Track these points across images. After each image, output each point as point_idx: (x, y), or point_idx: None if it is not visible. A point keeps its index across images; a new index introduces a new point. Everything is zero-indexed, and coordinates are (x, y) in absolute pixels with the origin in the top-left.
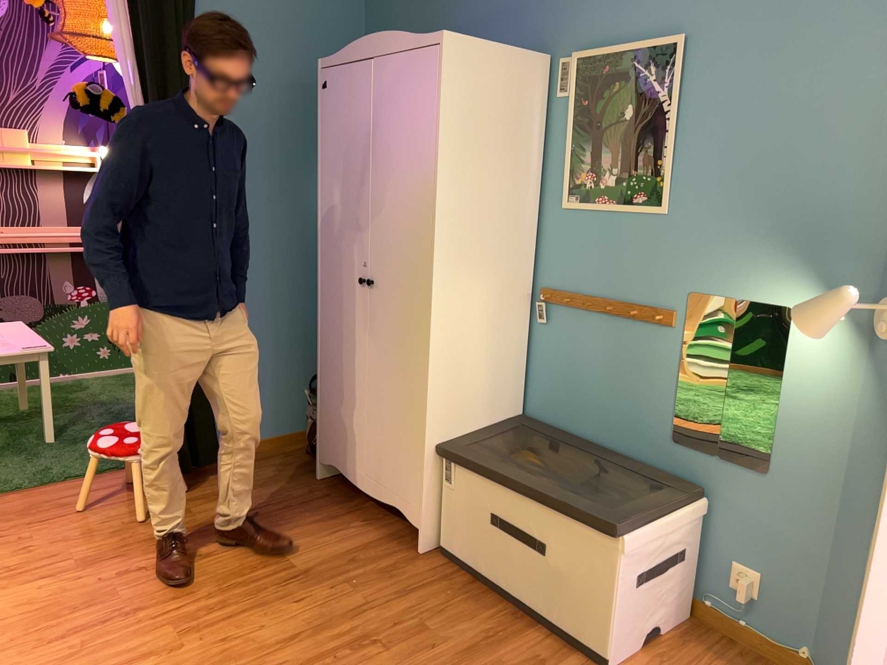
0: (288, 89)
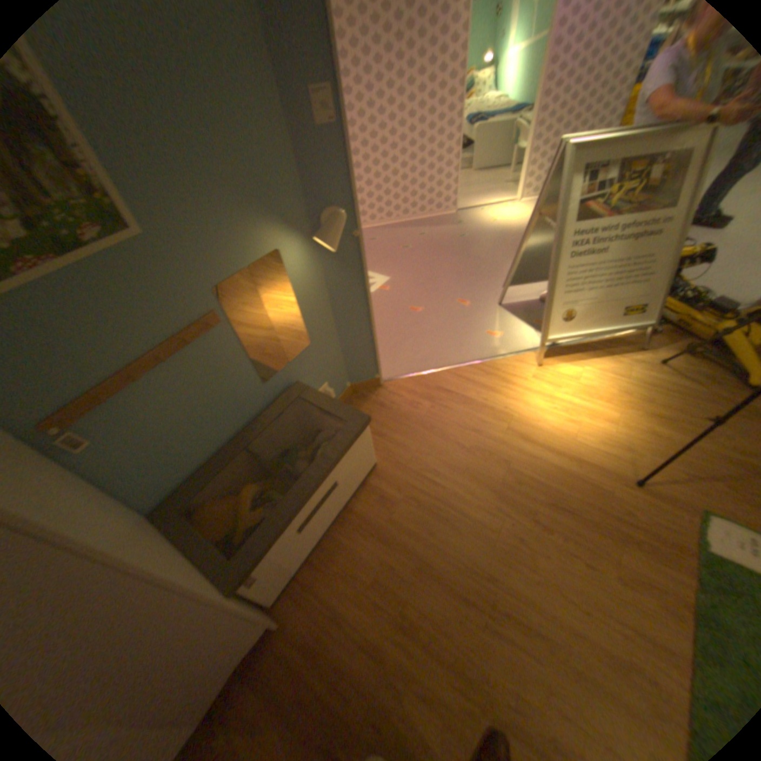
0: None
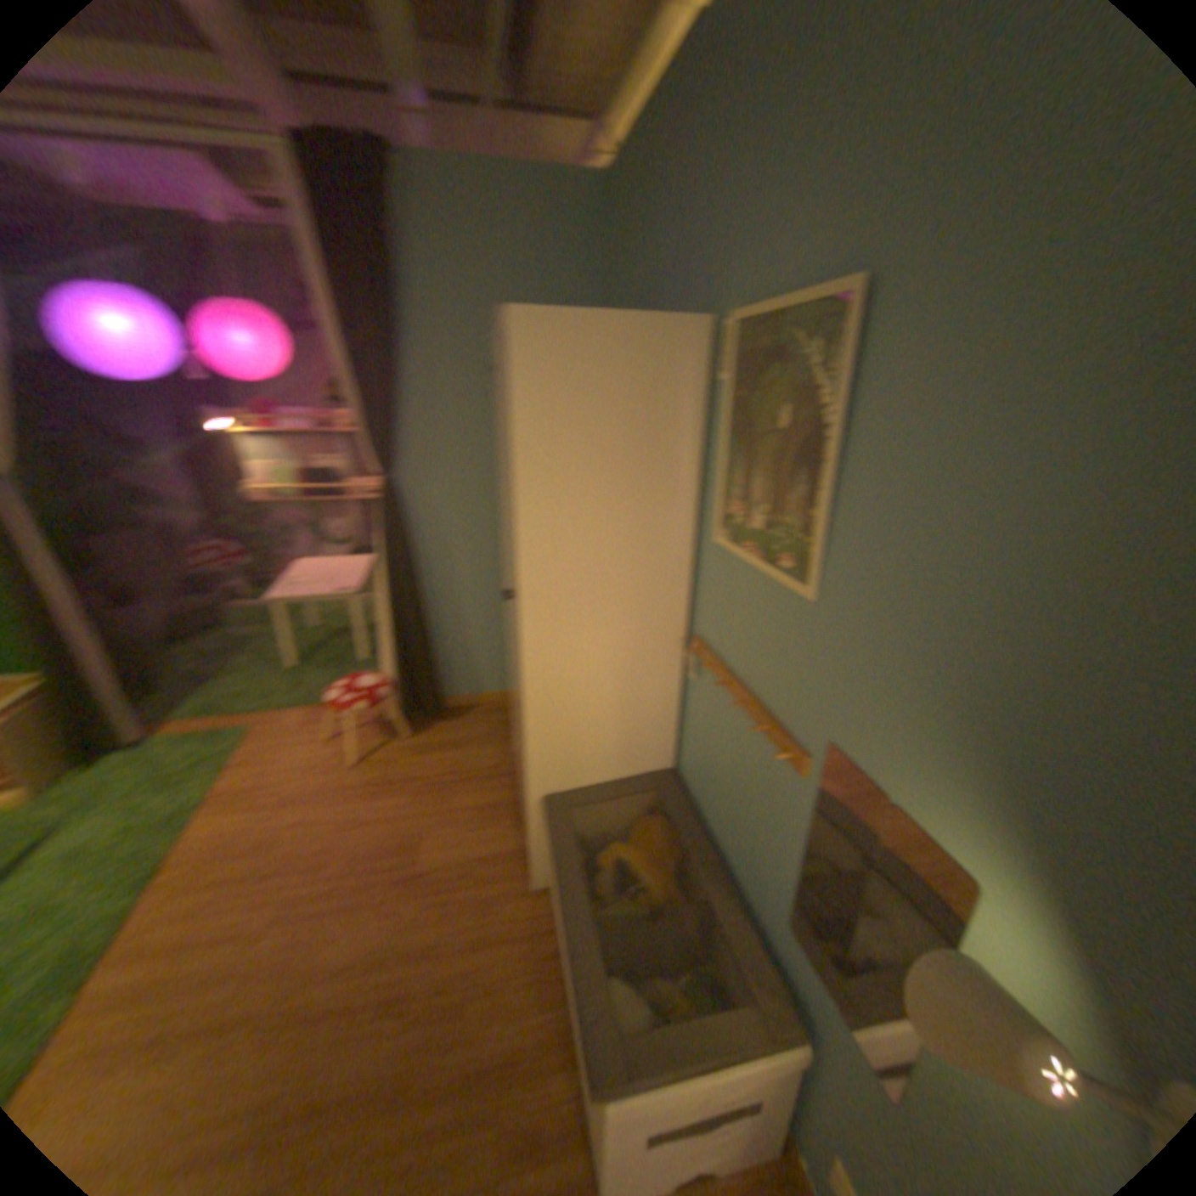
0: None
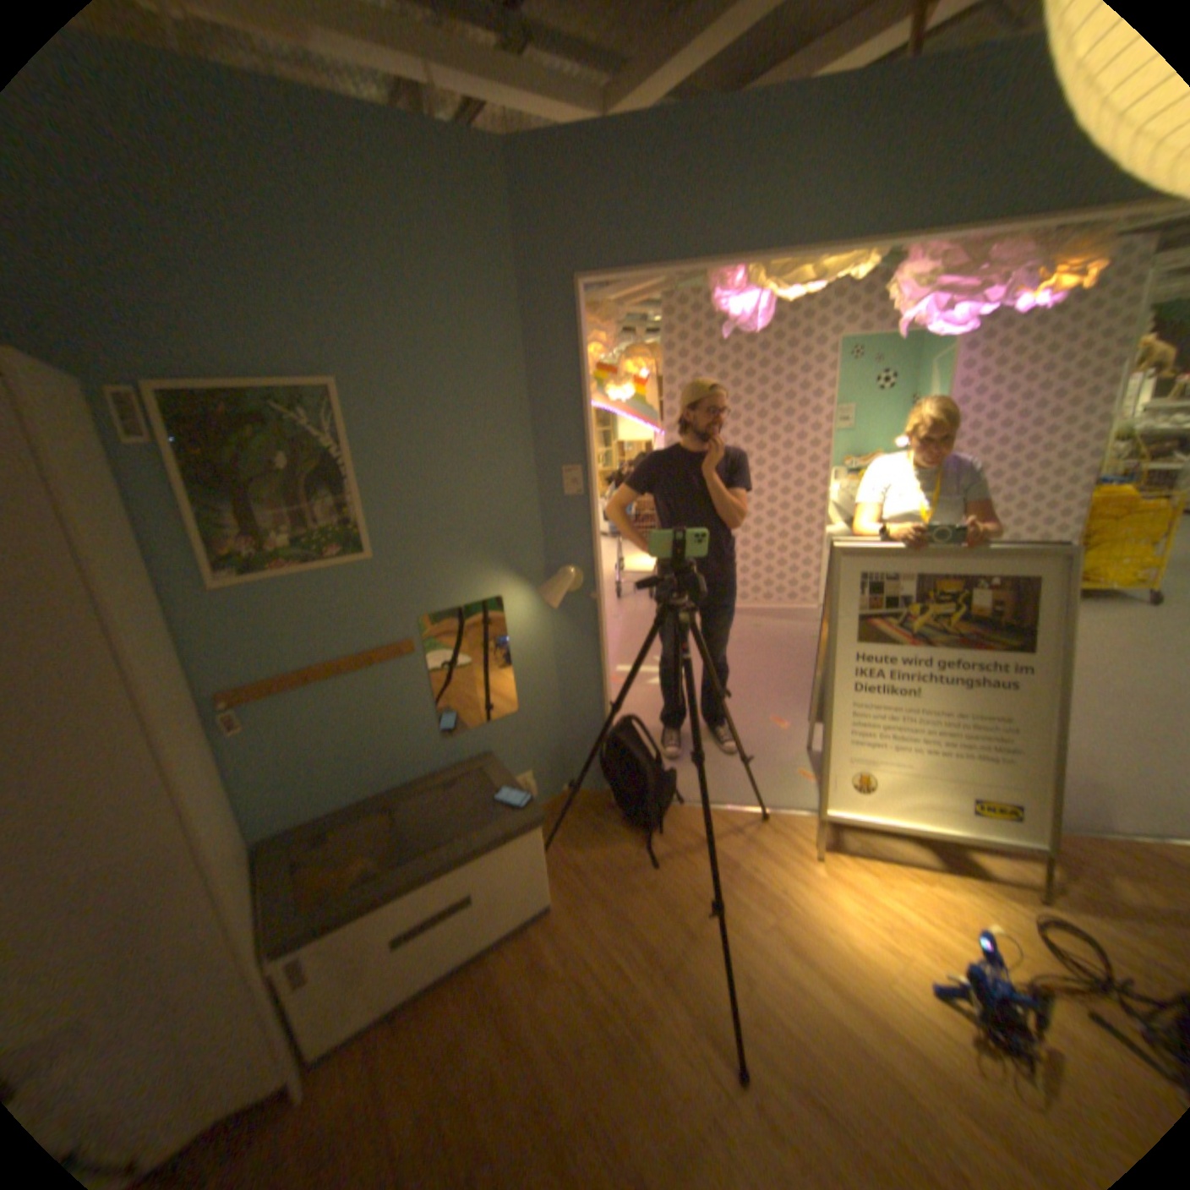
0: None
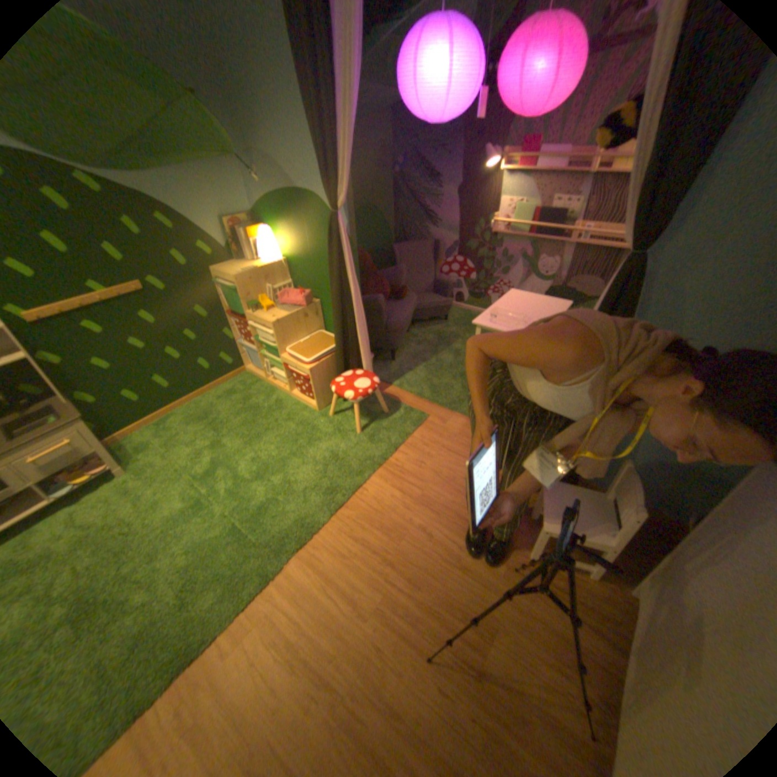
0: None
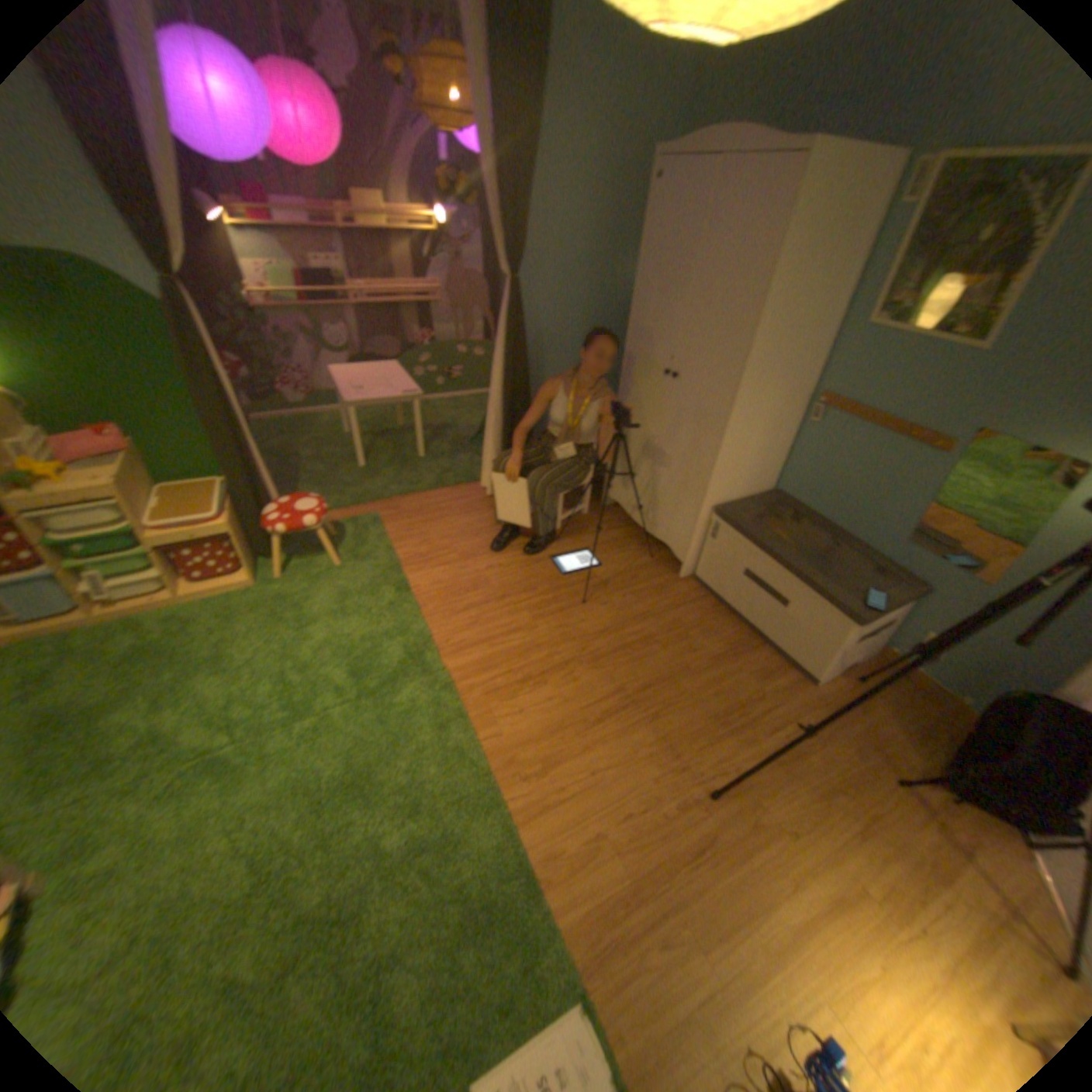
0: (613, 169)
